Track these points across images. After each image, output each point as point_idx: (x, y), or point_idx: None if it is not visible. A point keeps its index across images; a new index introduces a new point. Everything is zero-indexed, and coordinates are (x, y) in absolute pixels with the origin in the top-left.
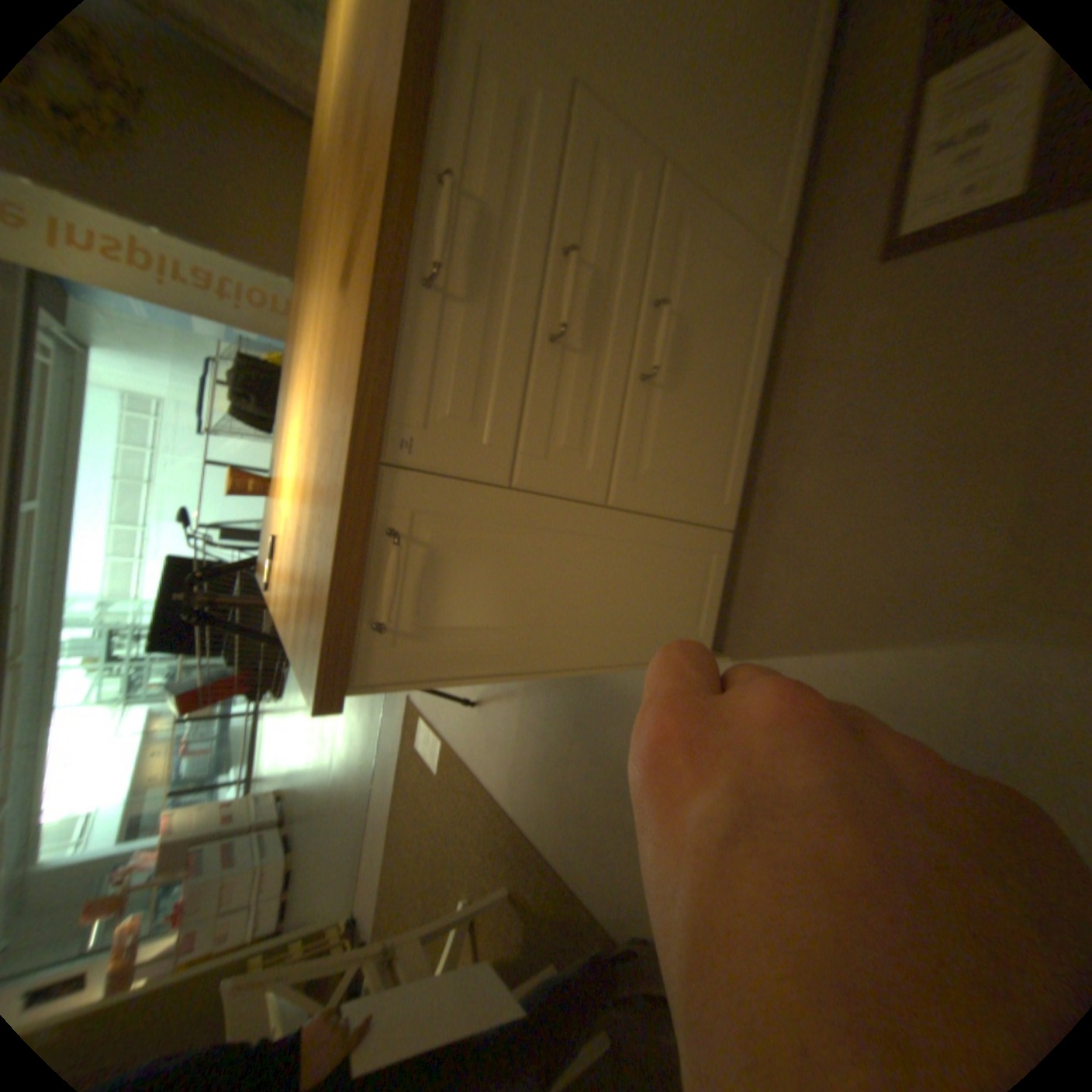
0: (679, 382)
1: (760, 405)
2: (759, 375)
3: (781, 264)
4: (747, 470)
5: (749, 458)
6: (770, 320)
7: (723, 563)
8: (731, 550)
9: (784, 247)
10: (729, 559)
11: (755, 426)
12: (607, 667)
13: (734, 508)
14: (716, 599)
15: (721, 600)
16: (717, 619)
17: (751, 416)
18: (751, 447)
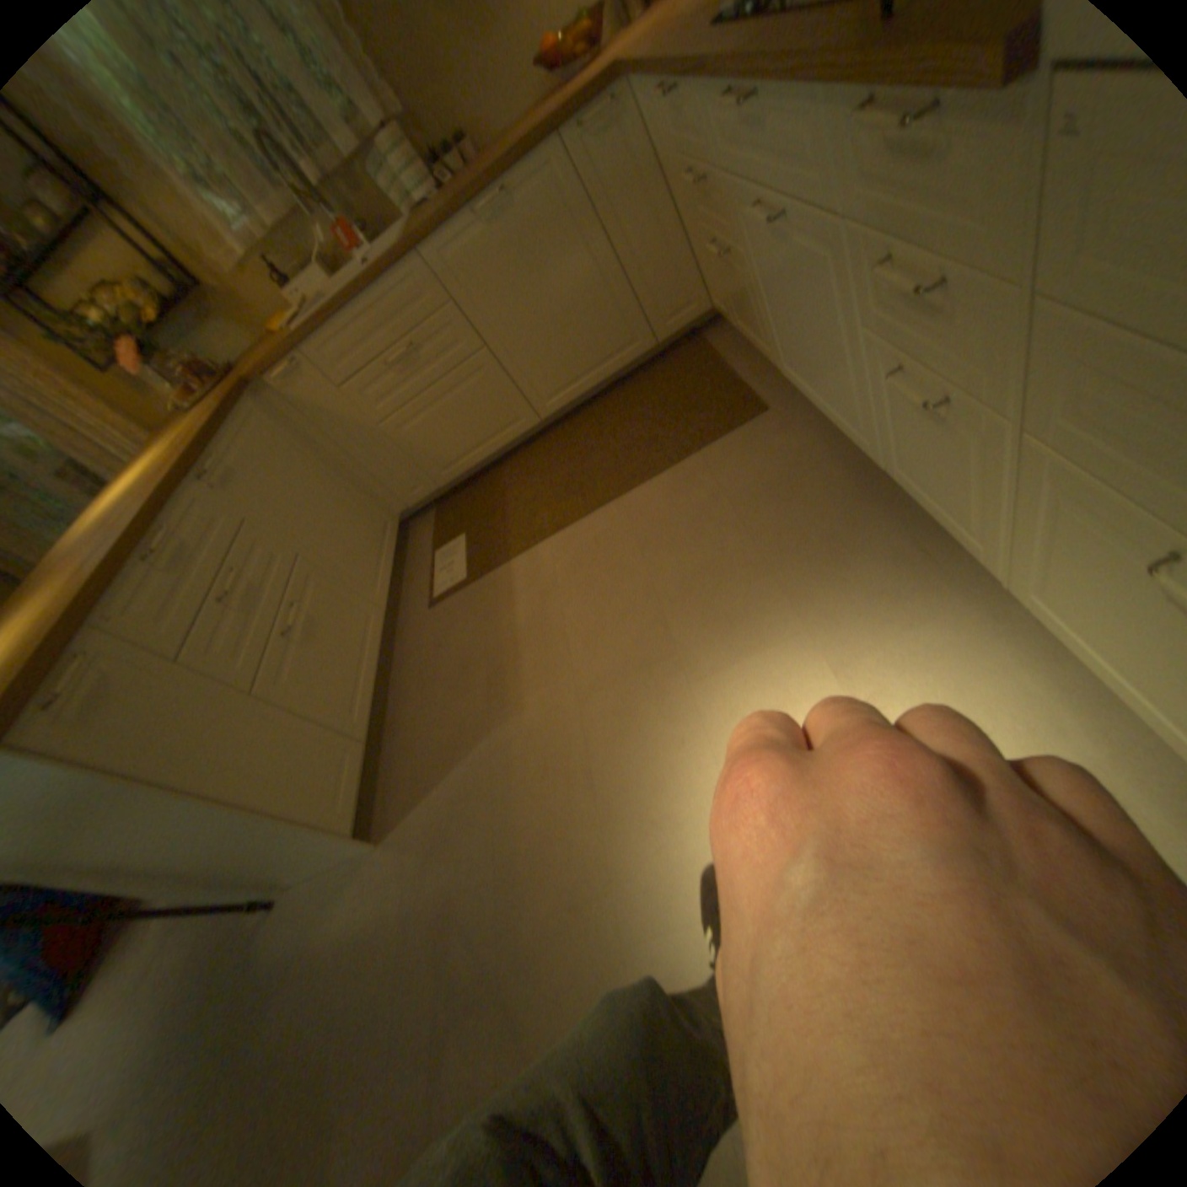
0: (310, 641)
1: (376, 671)
2: (373, 655)
3: (380, 609)
4: (371, 705)
5: (372, 698)
6: (377, 631)
7: (356, 759)
8: (363, 753)
9: (381, 603)
10: (363, 759)
11: (374, 682)
12: (244, 804)
13: (362, 724)
14: (352, 783)
15: (358, 788)
16: (356, 802)
17: (370, 674)
18: (373, 692)
